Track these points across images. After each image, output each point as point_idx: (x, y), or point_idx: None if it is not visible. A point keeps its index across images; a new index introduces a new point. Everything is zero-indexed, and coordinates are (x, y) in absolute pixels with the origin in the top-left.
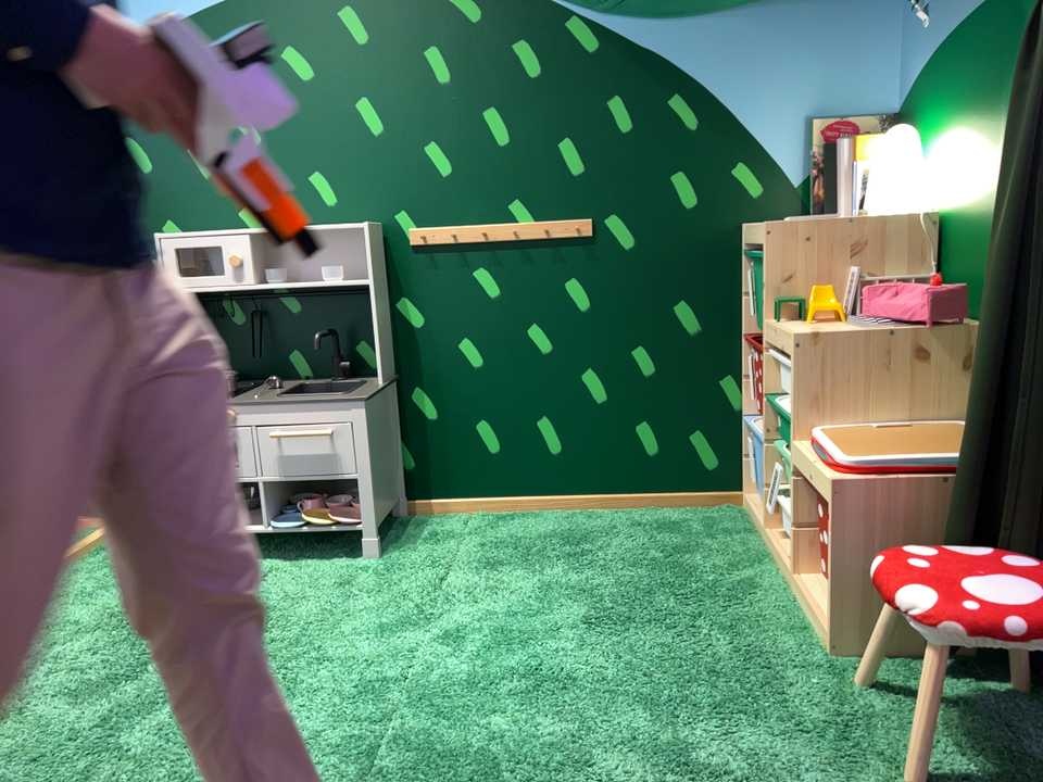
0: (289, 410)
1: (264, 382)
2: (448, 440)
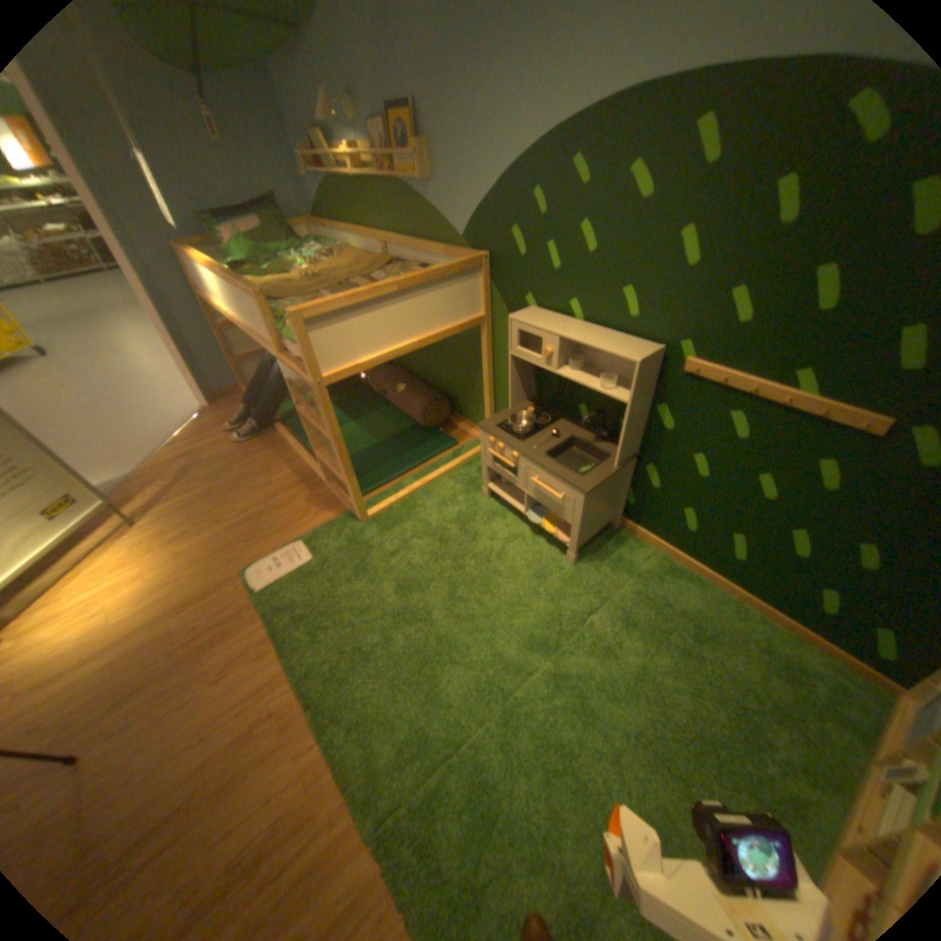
0: (543, 472)
1: (558, 420)
2: (661, 506)
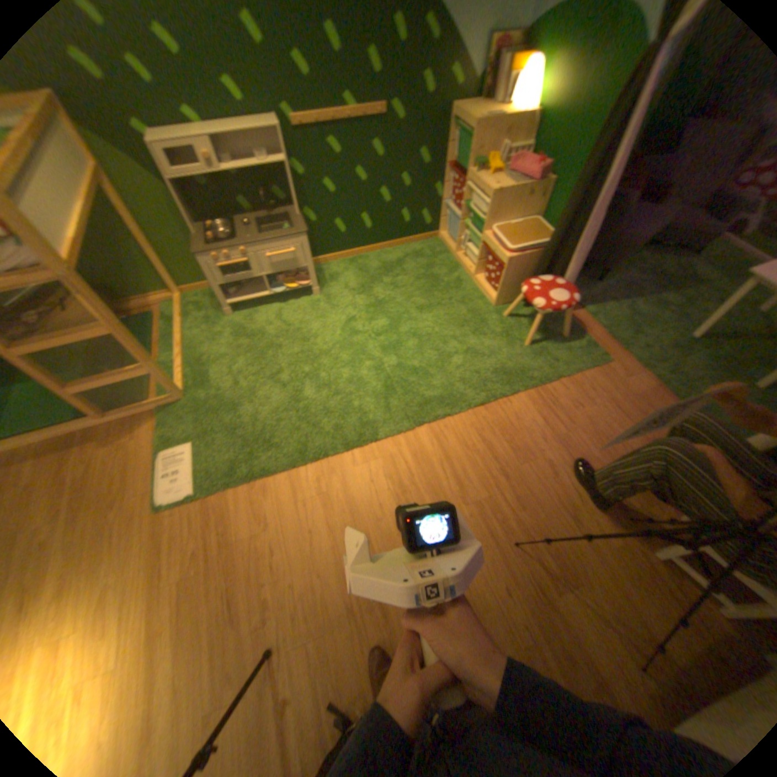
0: (271, 243)
1: (230, 219)
2: (322, 231)
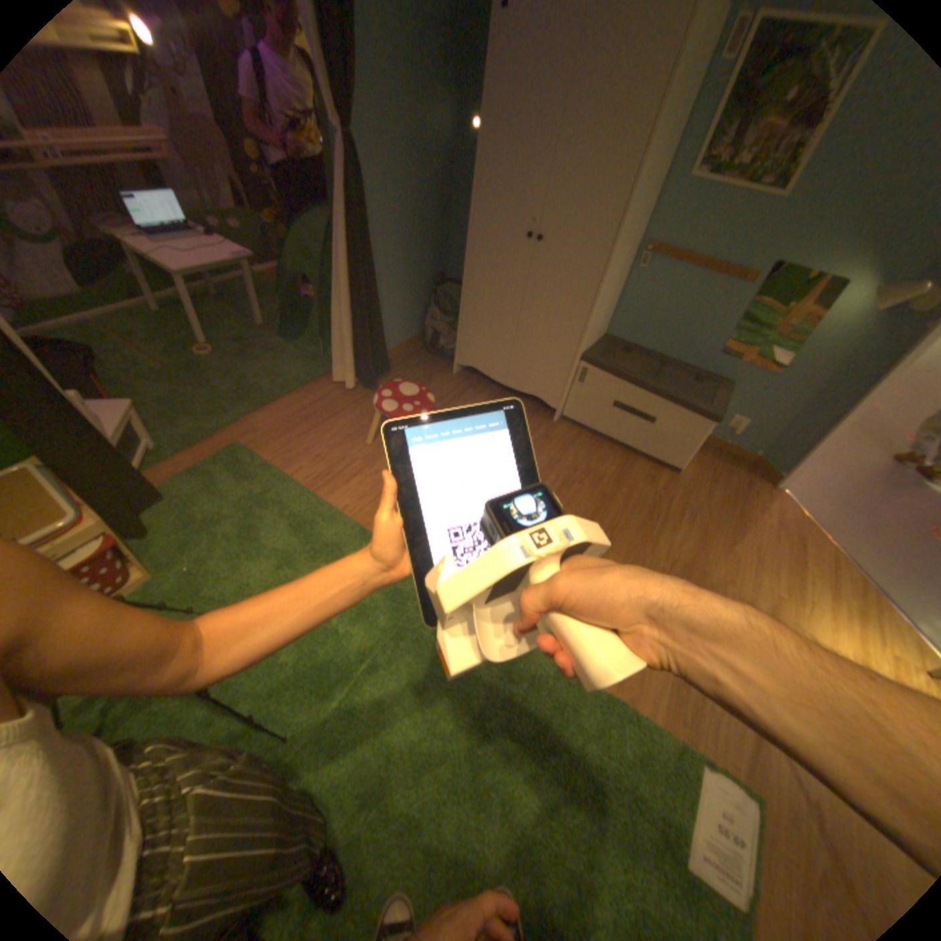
0: None
1: None
2: None
